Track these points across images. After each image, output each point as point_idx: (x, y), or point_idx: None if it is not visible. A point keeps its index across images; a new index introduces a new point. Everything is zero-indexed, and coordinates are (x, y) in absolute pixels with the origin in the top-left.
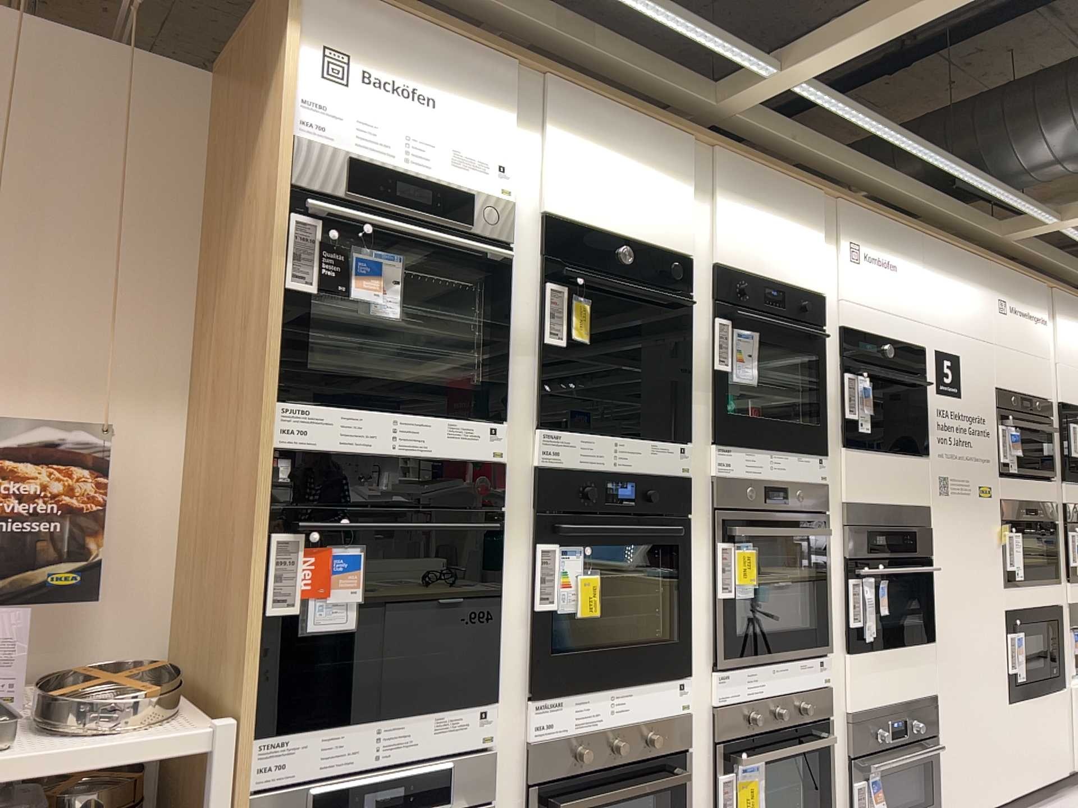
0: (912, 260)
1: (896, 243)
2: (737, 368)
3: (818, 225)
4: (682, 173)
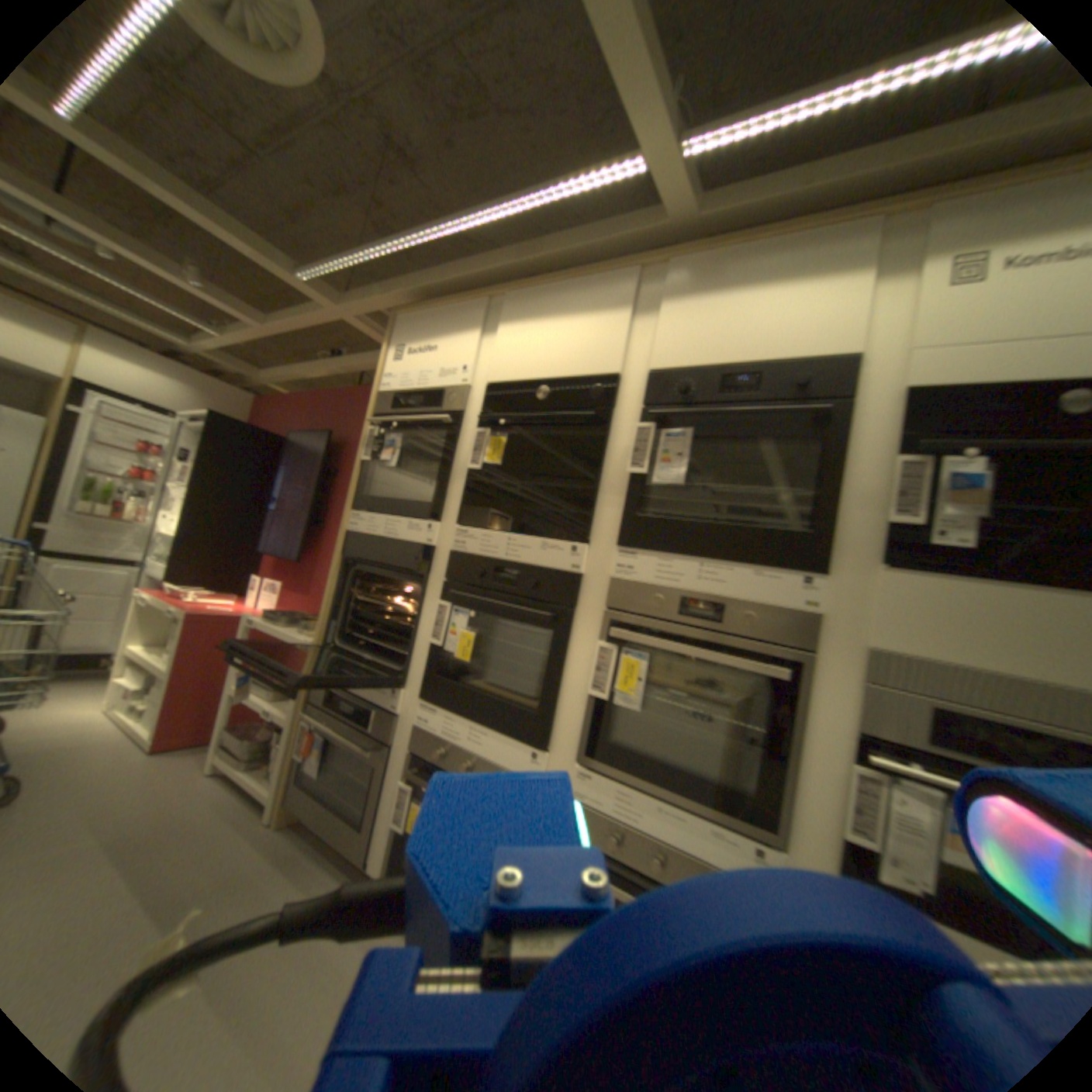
0: None
1: None
2: (657, 469)
3: (860, 261)
4: (616, 303)
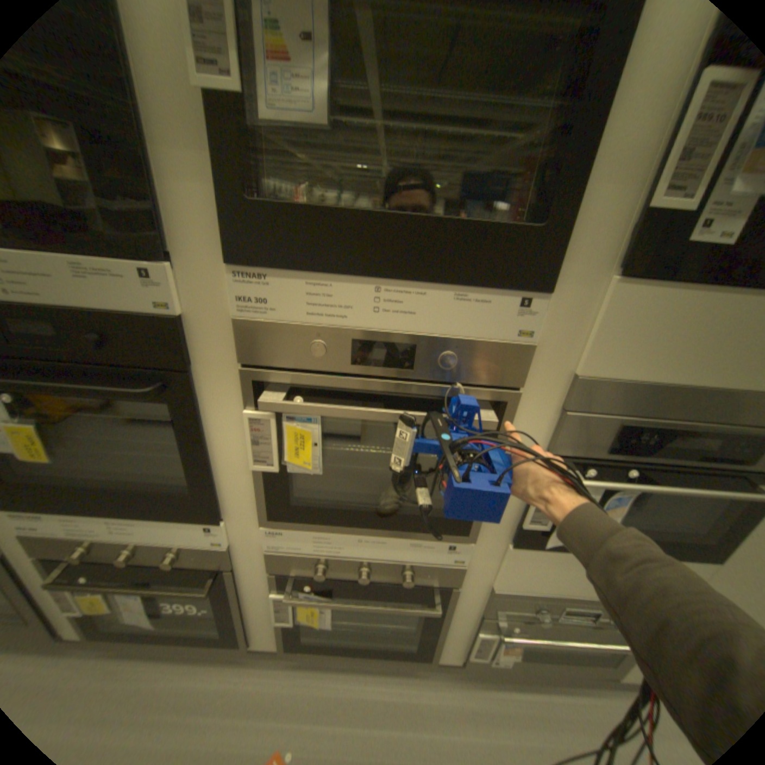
0: None
1: None
2: (266, 80)
3: None
4: None
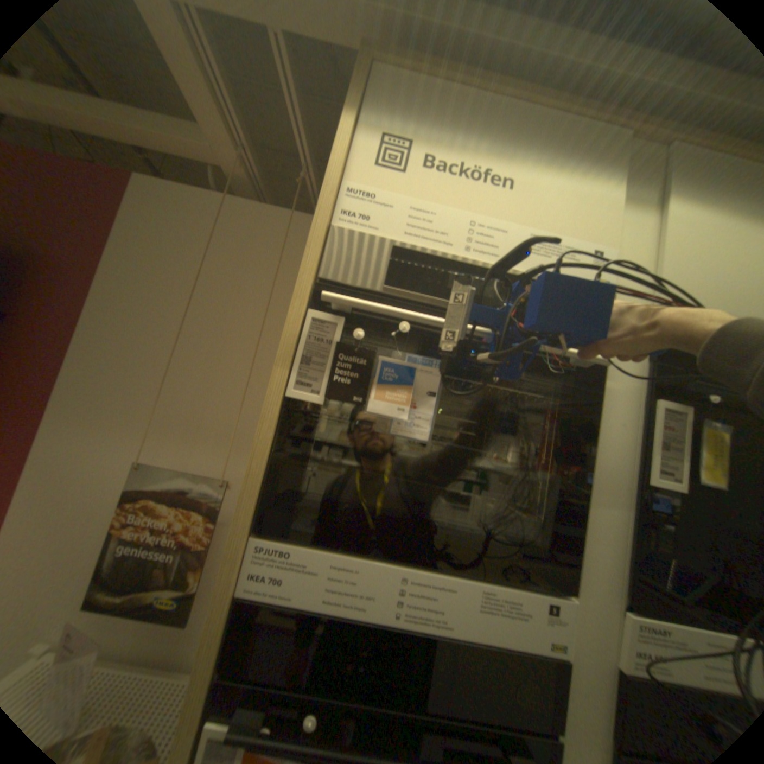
0: None
1: None
2: None
3: None
4: None
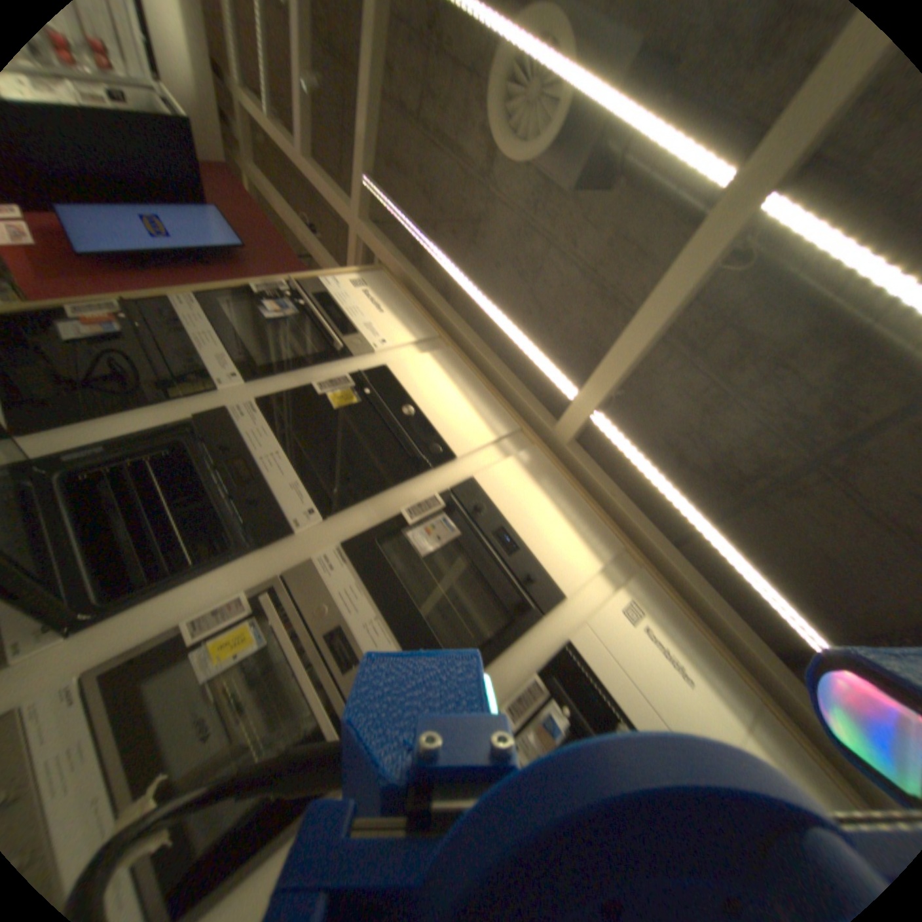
0: (732, 709)
1: (711, 669)
2: (416, 532)
3: (601, 556)
4: (491, 429)
